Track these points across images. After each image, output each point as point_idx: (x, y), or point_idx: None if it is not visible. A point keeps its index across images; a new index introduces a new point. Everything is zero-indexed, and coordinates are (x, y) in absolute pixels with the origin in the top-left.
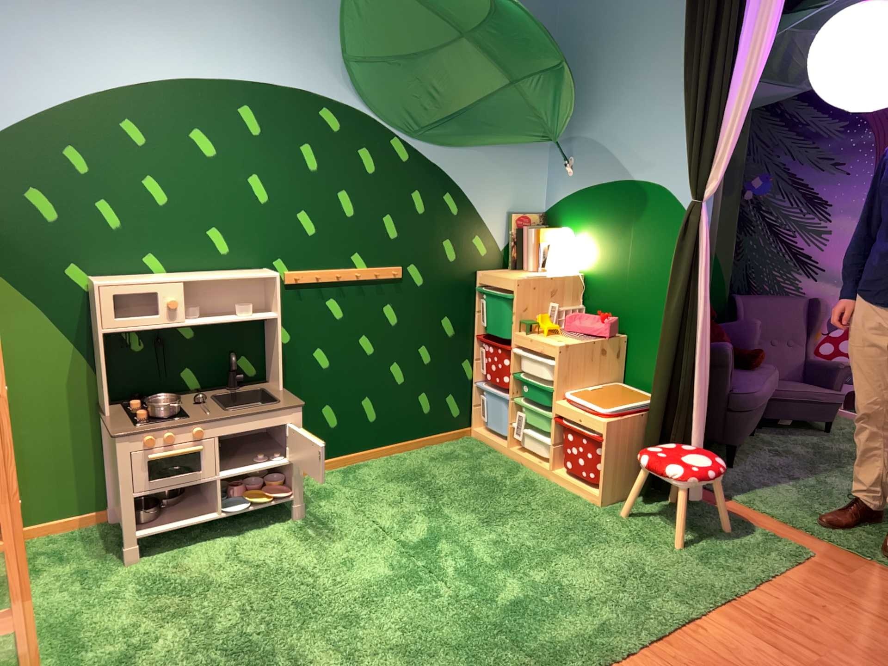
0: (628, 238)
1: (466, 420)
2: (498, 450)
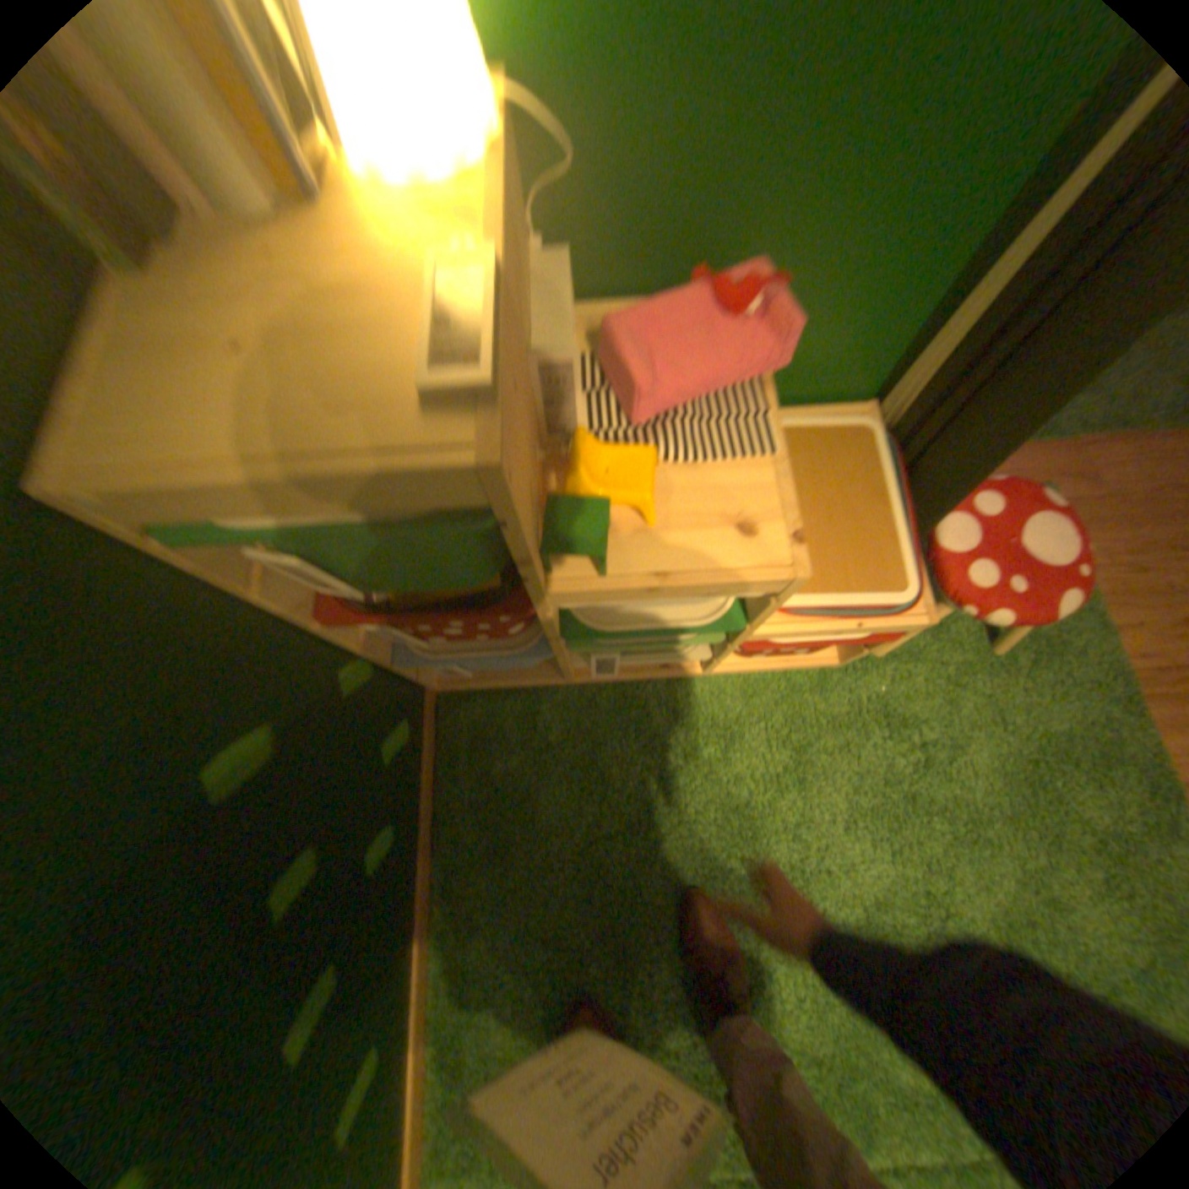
0: None
1: (414, 699)
2: (534, 682)
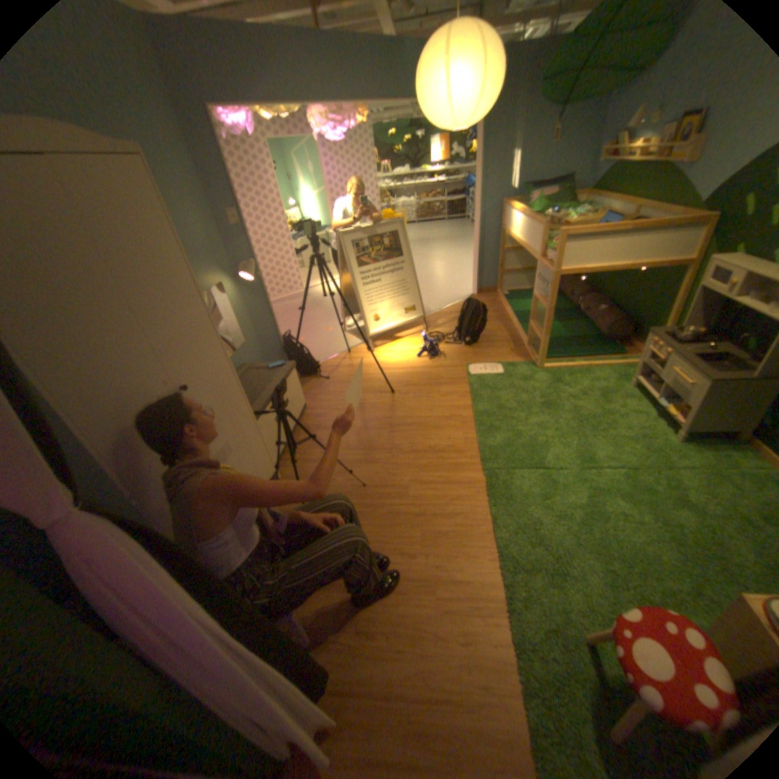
0: None
1: None
2: None
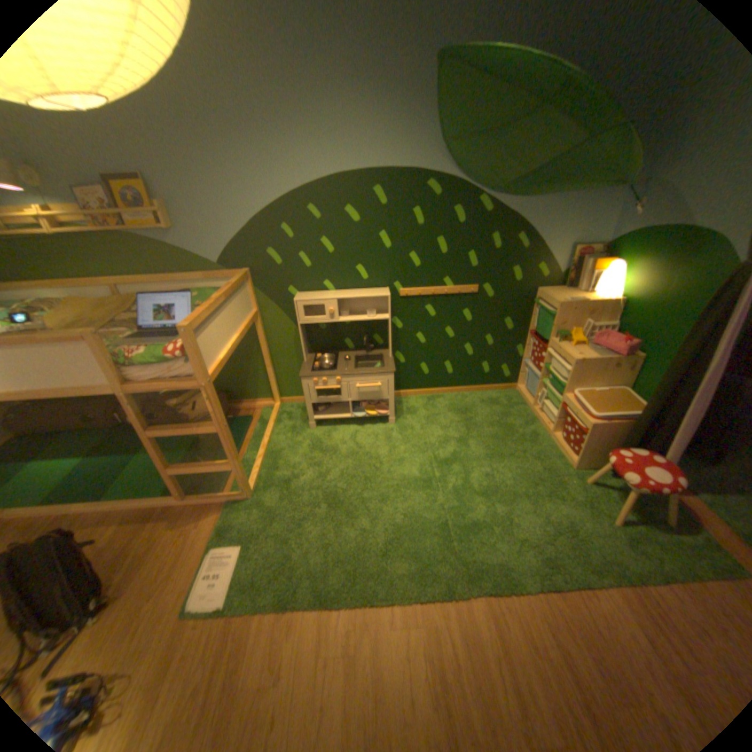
0: (672, 278)
1: (513, 379)
2: (527, 404)
